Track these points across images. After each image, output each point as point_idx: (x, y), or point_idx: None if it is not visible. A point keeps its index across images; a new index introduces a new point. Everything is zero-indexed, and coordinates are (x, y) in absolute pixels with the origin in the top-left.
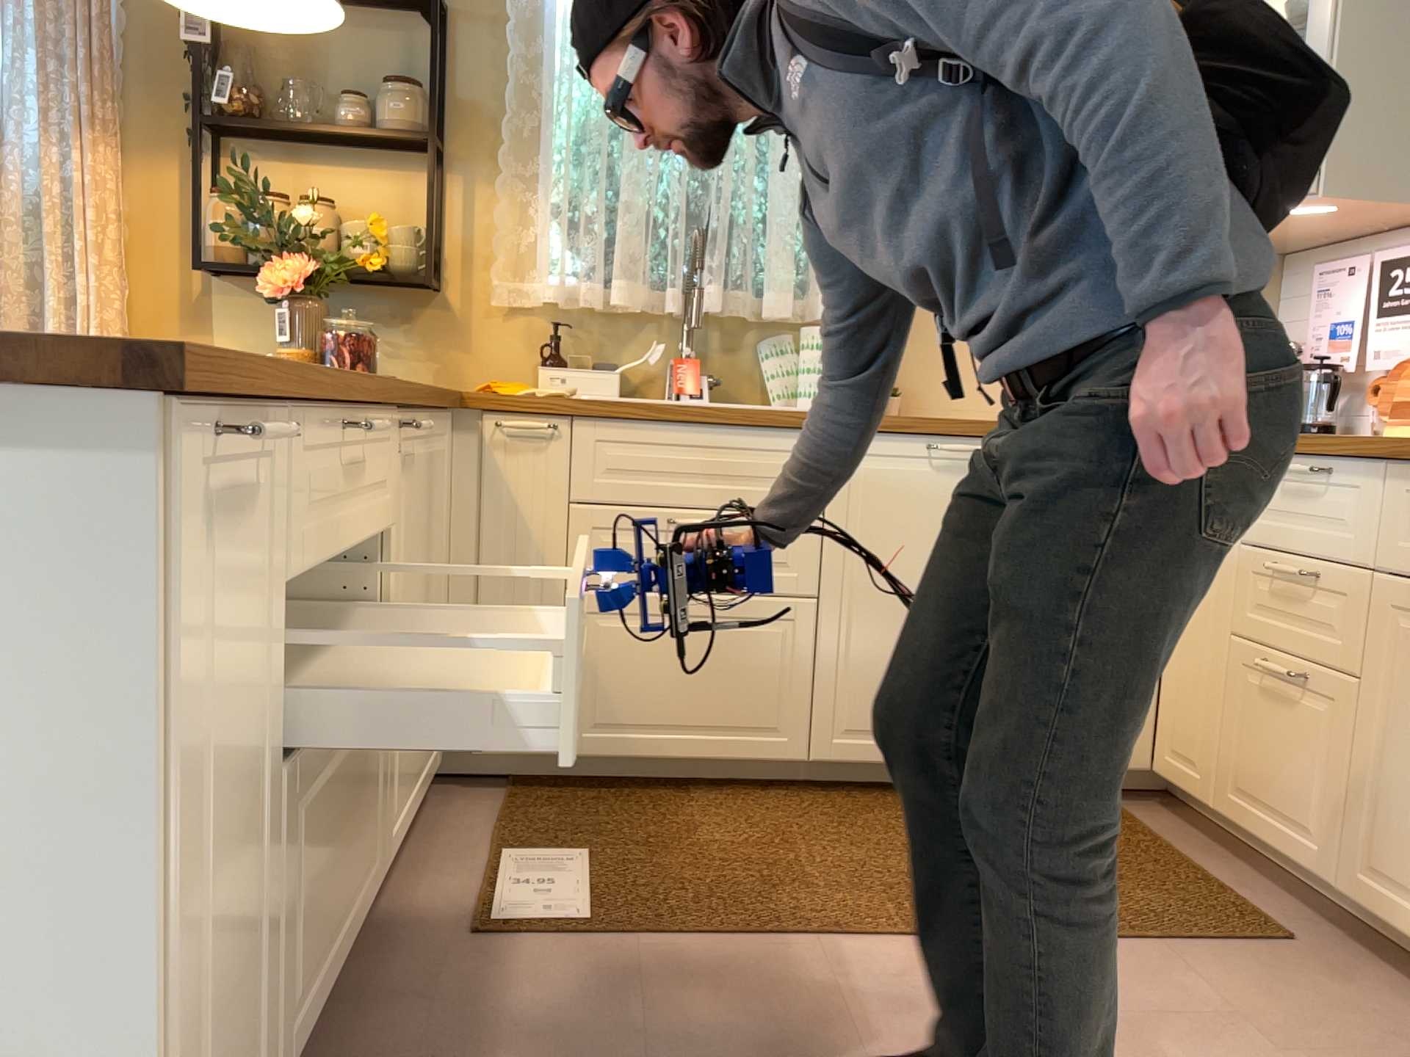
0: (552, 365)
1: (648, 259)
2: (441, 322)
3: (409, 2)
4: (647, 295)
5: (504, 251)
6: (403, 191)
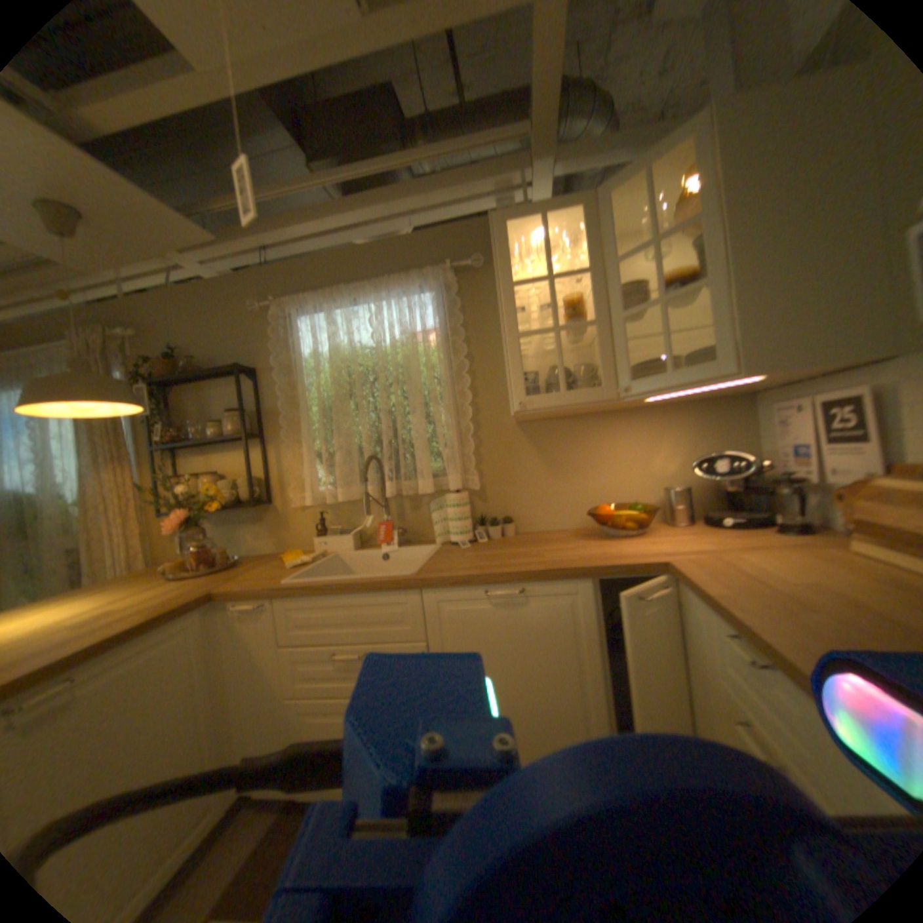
0: (325, 533)
1: (359, 472)
2: (273, 518)
3: (235, 370)
4: (362, 492)
5: (293, 480)
6: (248, 458)
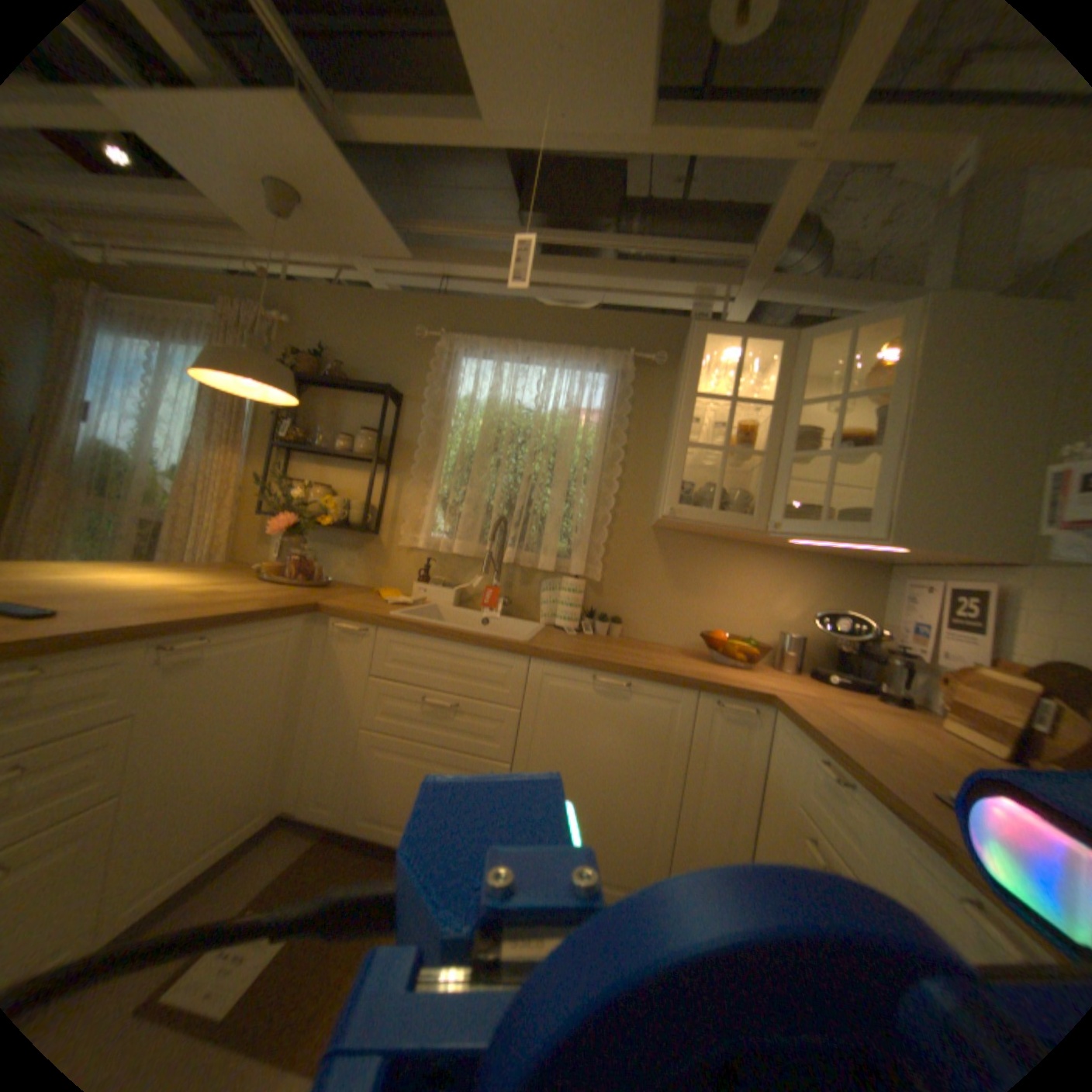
0: (426, 582)
1: (481, 531)
2: (375, 552)
3: (382, 392)
4: (478, 551)
5: (409, 519)
6: (368, 483)
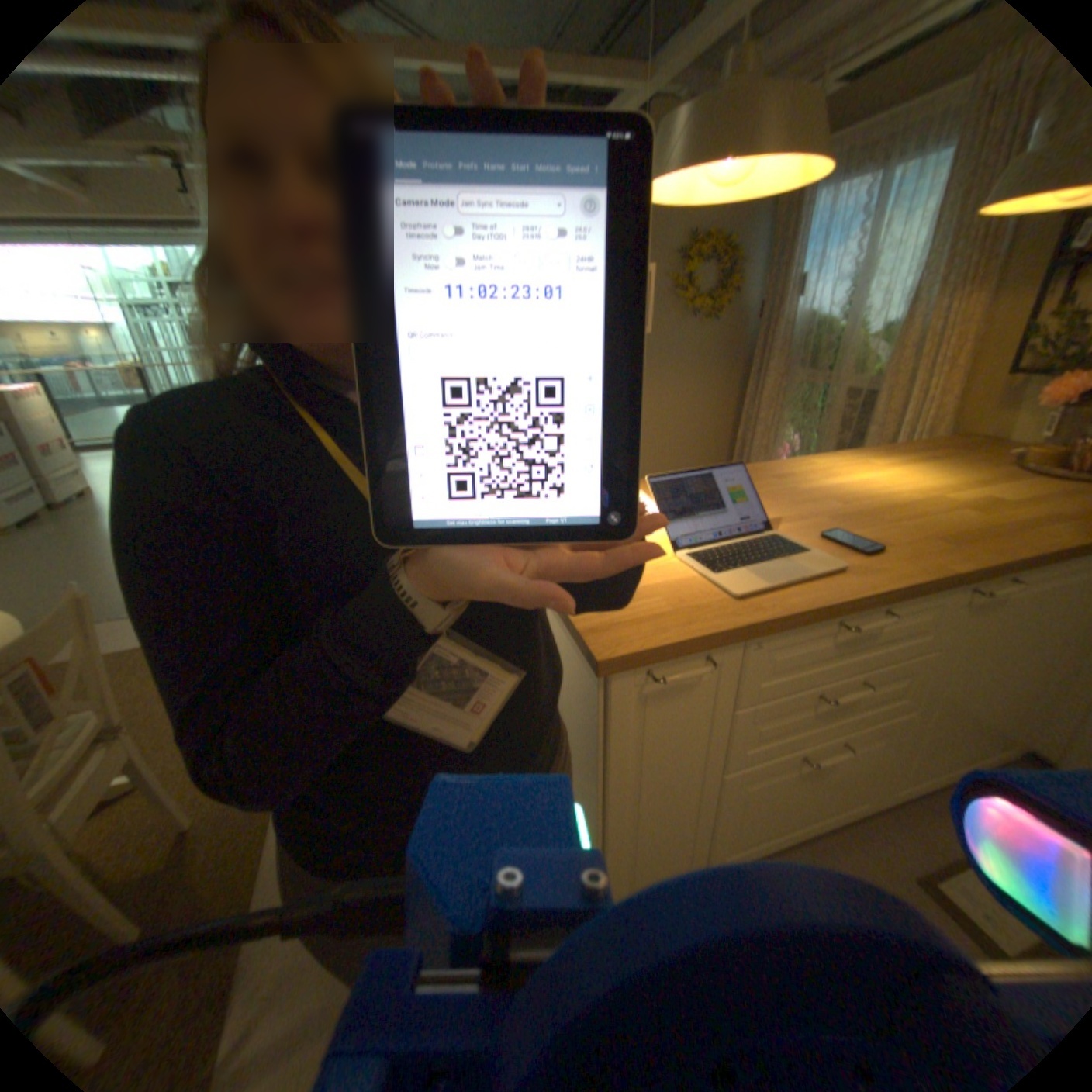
0: None
1: None
2: None
3: None
4: None
5: None
6: None
